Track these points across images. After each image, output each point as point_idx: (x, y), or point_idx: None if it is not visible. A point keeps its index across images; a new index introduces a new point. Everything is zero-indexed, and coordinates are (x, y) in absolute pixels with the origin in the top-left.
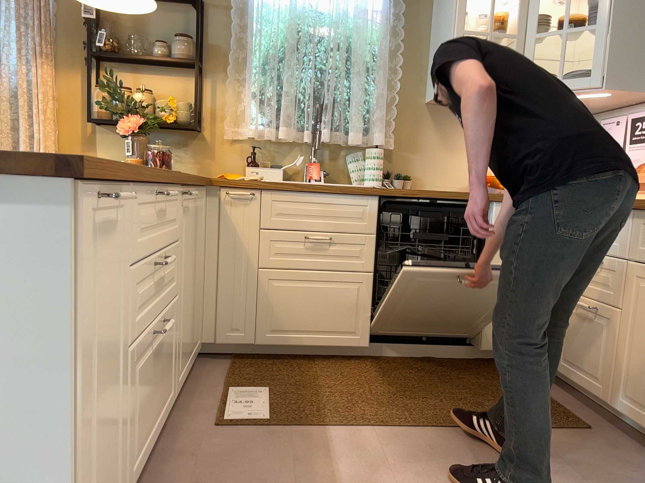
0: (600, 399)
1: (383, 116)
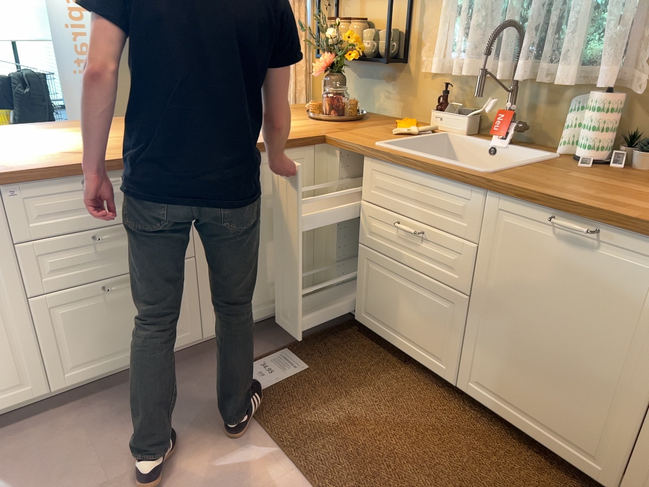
0: None
1: (644, 32)
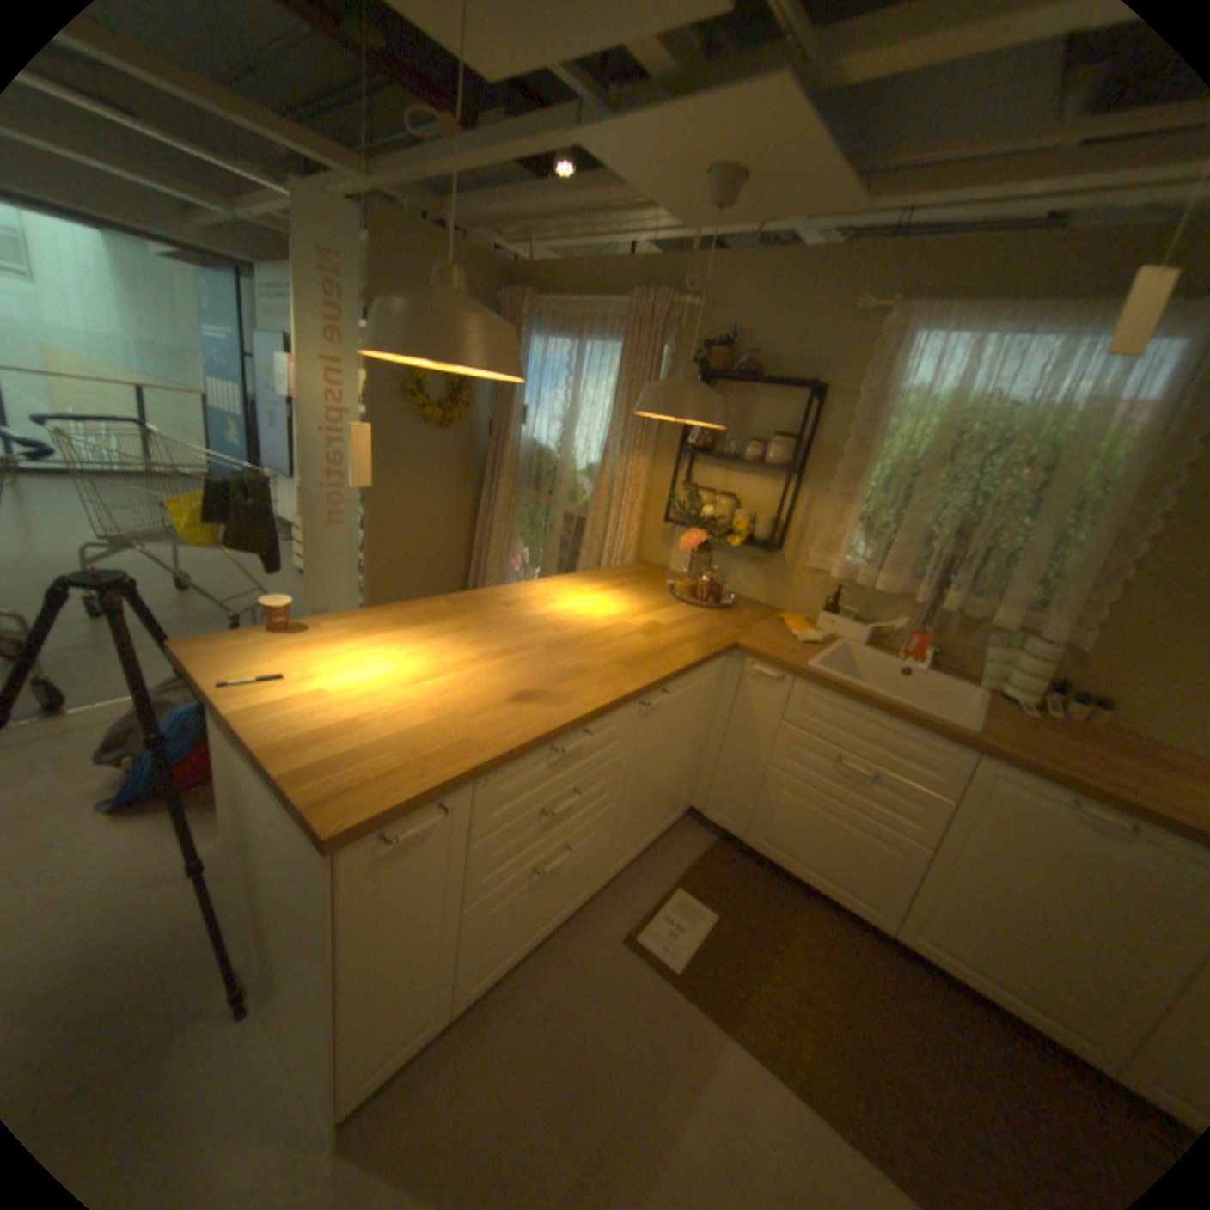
0: None
1: (1090, 591)
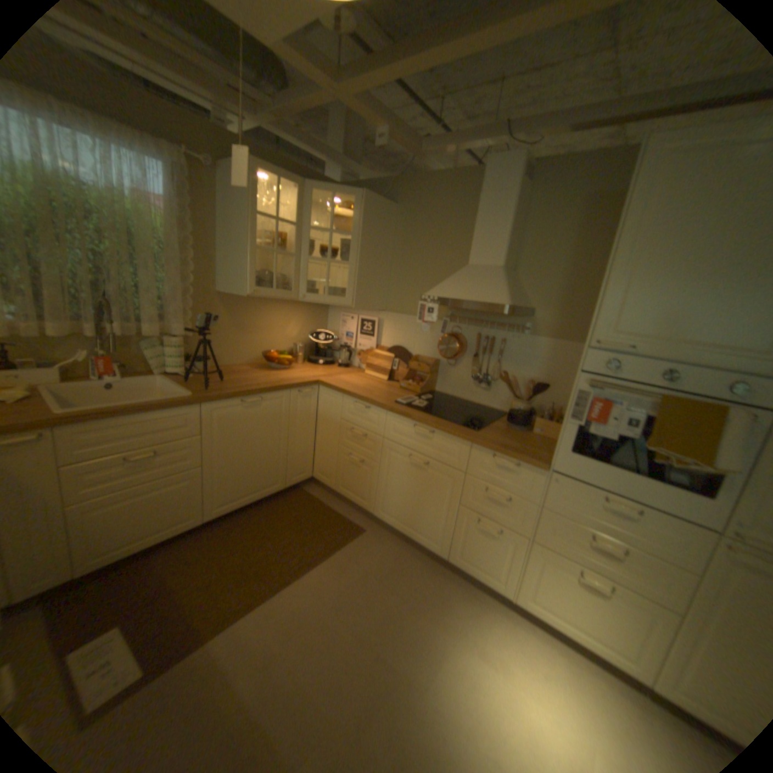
0: (366, 509)
1: (175, 306)
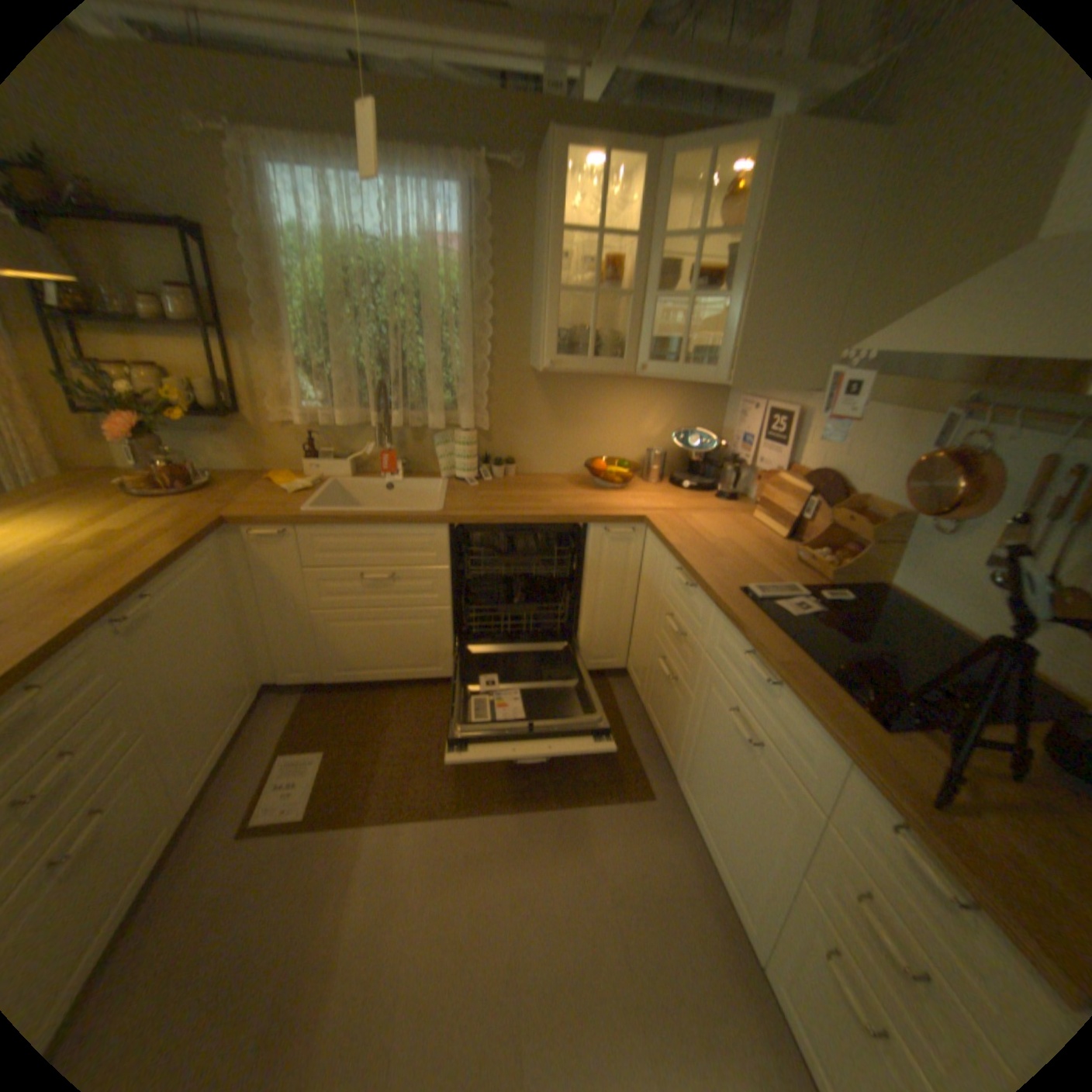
0: (669, 765)
1: (474, 388)
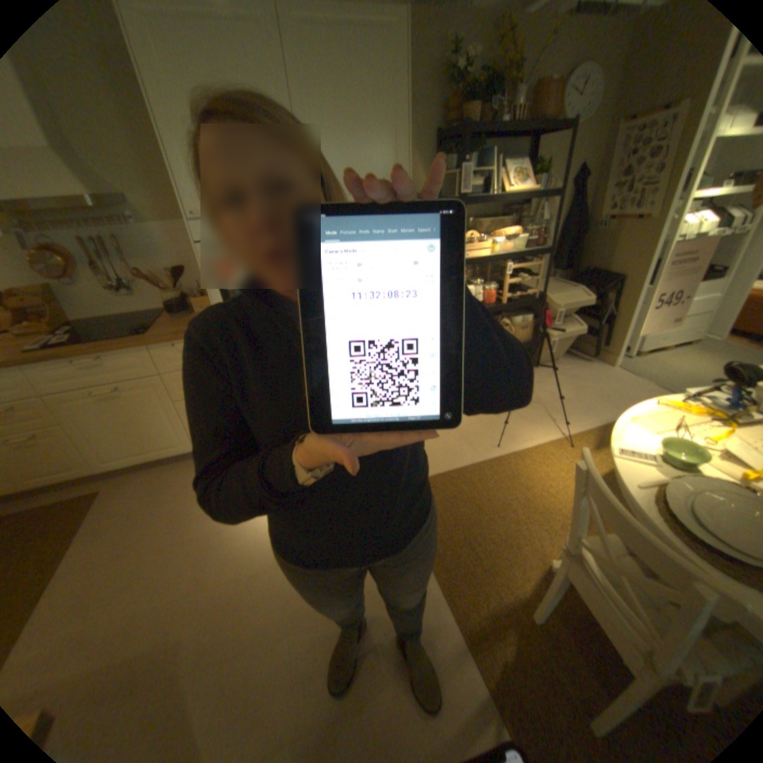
0: (80, 477)
1: None
